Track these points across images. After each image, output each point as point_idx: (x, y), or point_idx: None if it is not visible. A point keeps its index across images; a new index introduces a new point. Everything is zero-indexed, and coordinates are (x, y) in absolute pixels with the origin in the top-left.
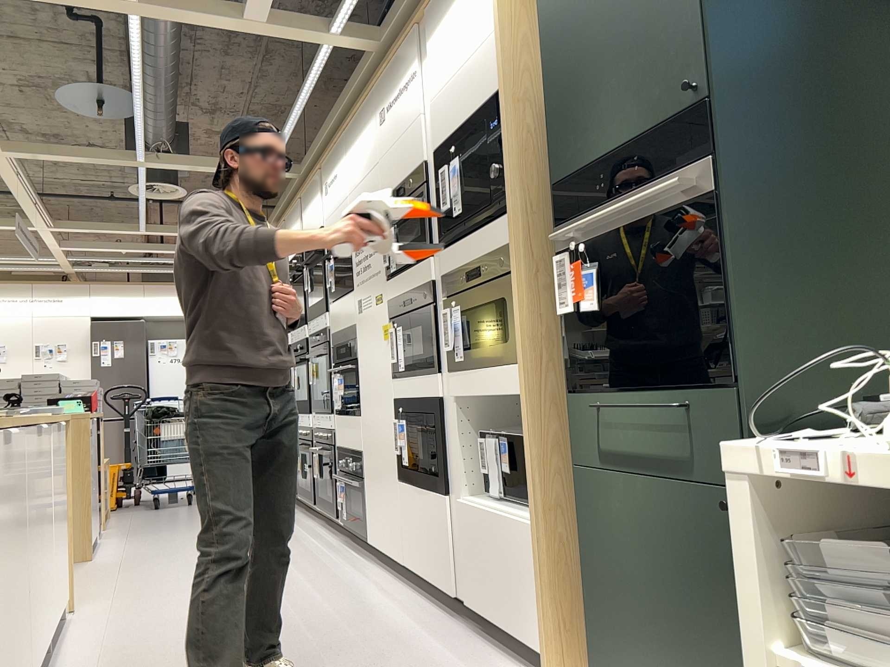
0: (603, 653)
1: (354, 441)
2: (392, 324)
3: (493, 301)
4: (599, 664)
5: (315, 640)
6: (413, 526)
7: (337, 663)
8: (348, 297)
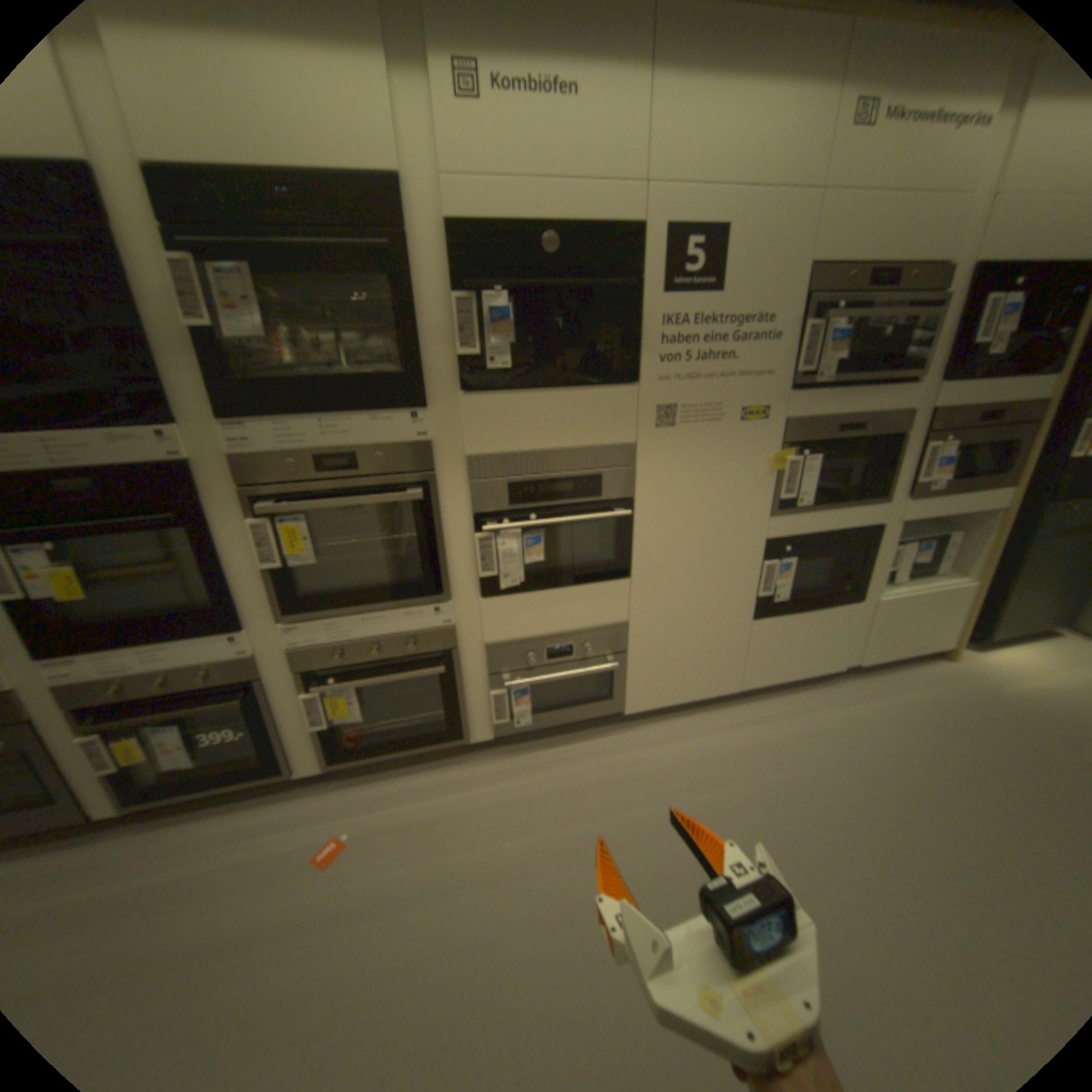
0: (1005, 624)
1: (594, 615)
2: (790, 451)
3: (1000, 442)
4: (992, 631)
5: (914, 776)
6: (776, 651)
7: (963, 759)
8: (606, 394)
